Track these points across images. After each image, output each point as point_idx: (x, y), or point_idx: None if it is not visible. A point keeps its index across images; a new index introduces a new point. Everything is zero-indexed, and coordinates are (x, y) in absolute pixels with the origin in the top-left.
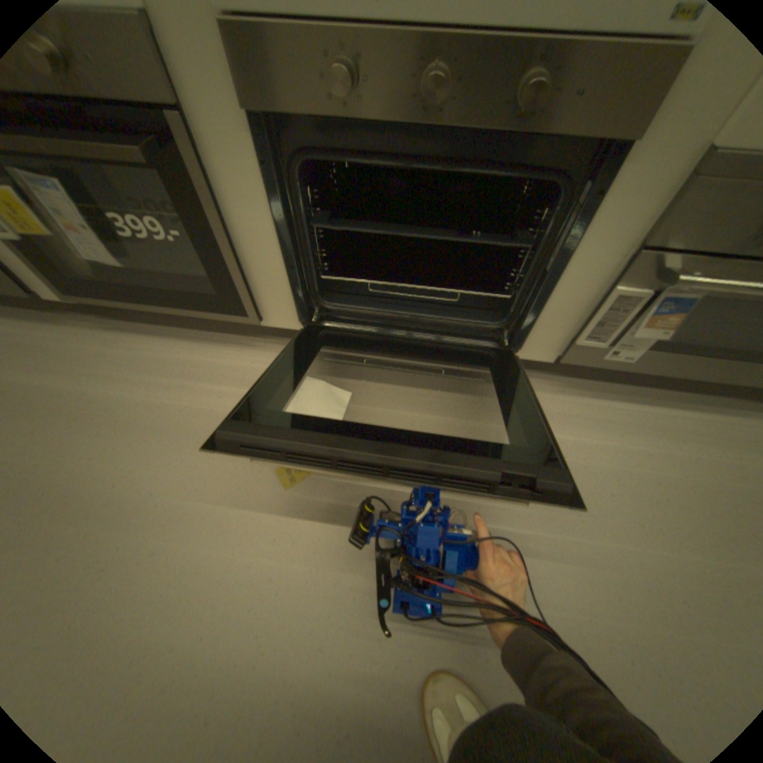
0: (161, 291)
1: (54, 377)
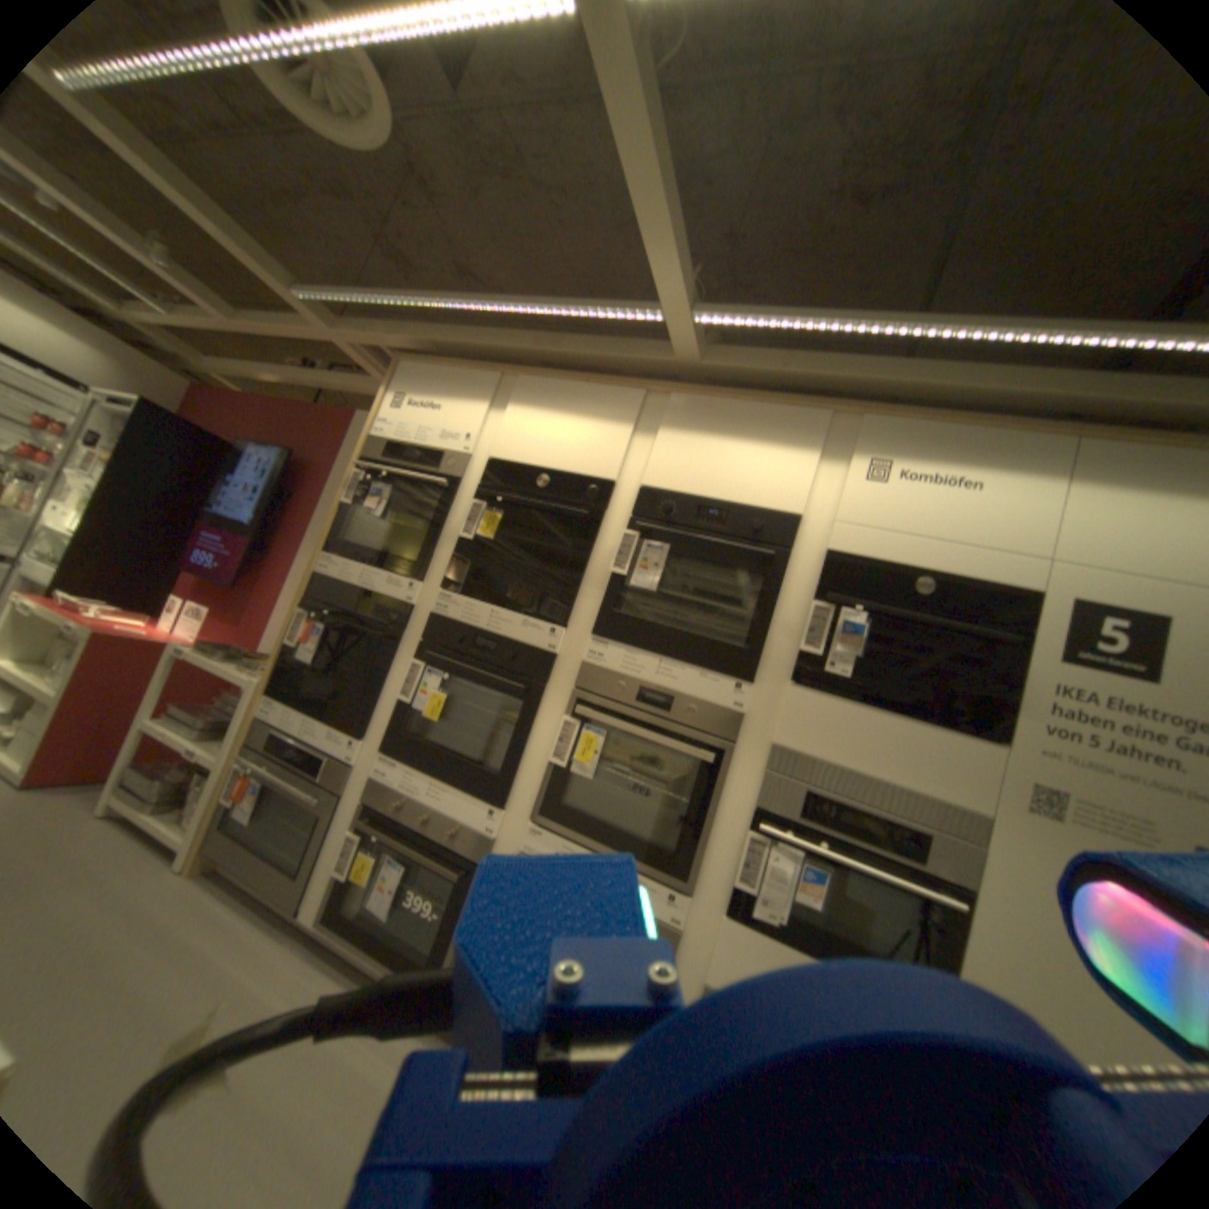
0: (388, 951)
1: (258, 985)
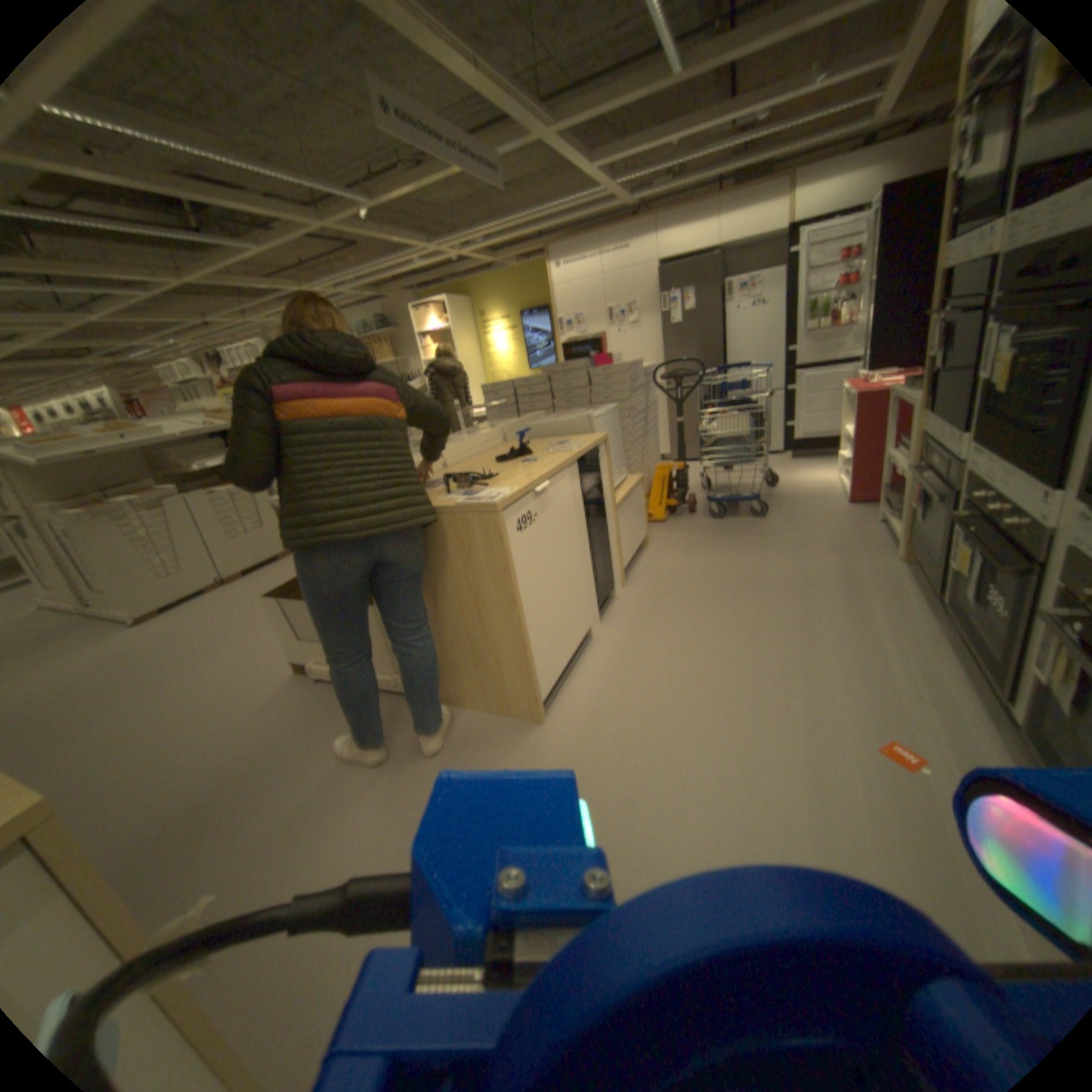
0: (982, 639)
1: (889, 631)
